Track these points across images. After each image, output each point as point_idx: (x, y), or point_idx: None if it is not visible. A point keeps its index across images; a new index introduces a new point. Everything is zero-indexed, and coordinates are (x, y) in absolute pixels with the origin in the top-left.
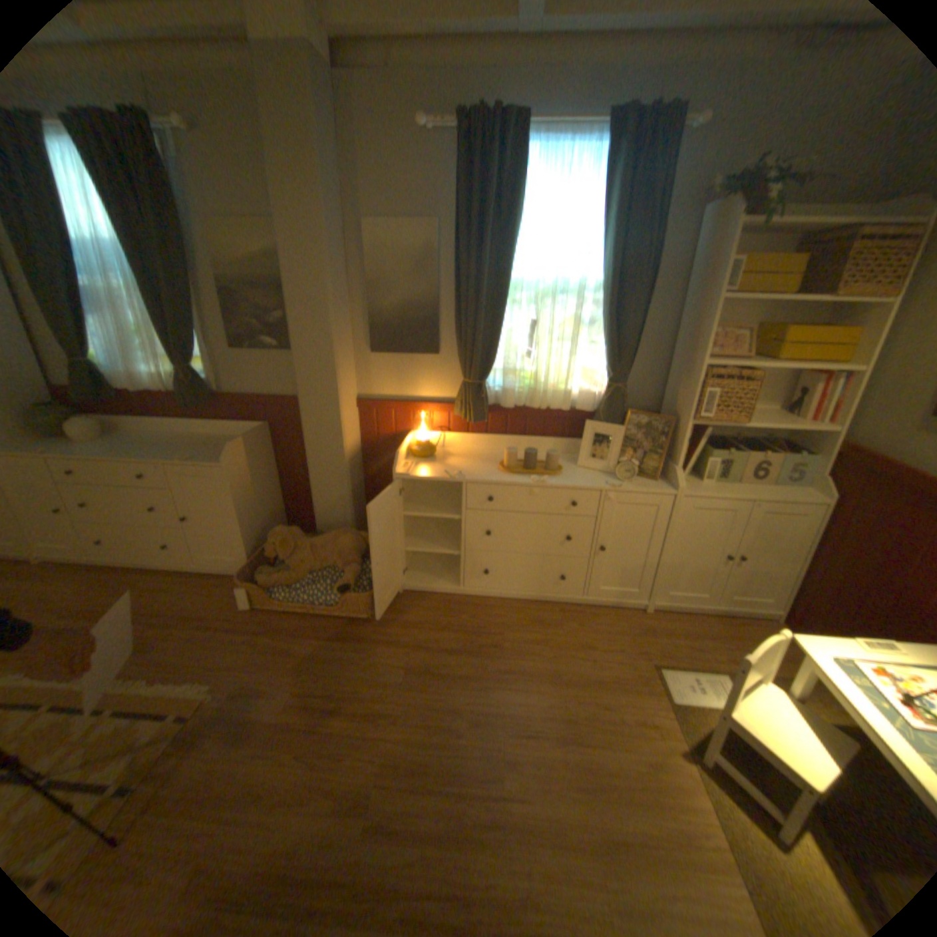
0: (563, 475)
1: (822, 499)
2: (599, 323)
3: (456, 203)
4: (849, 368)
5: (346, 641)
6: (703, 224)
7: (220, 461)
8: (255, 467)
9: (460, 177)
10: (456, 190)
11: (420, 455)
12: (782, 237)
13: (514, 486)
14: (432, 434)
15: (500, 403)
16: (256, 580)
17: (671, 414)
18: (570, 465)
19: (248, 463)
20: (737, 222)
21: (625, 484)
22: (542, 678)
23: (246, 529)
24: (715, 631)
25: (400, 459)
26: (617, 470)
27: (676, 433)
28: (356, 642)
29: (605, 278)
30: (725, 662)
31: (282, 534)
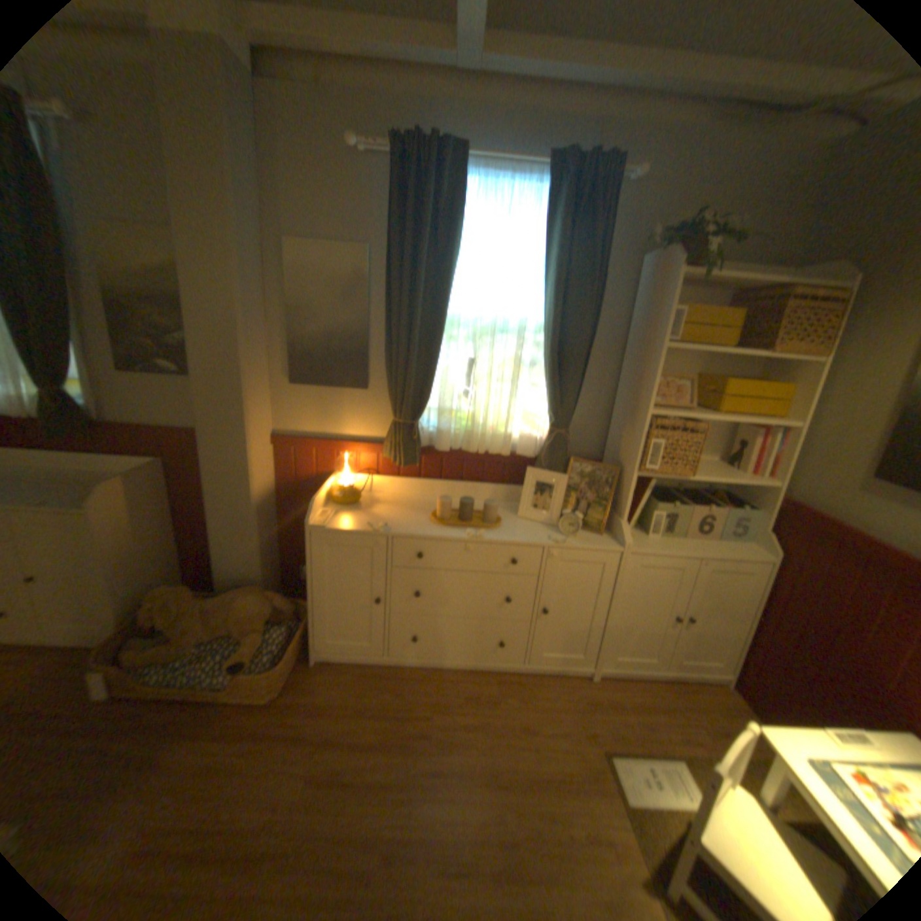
0: (502, 528)
1: (767, 557)
2: (540, 365)
3: (388, 230)
4: (785, 424)
5: (232, 741)
6: (641, 273)
7: (85, 507)
8: (137, 513)
9: (393, 204)
10: (389, 216)
11: (341, 502)
12: (717, 292)
13: (446, 541)
14: (358, 478)
15: (435, 446)
16: (119, 660)
17: (614, 463)
18: (510, 516)
19: (127, 508)
20: (678, 273)
21: (569, 541)
22: (476, 780)
23: (116, 592)
24: (665, 702)
25: (316, 507)
26: (560, 523)
27: (620, 484)
28: (245, 741)
29: (546, 320)
30: (679, 742)
31: (161, 599)
